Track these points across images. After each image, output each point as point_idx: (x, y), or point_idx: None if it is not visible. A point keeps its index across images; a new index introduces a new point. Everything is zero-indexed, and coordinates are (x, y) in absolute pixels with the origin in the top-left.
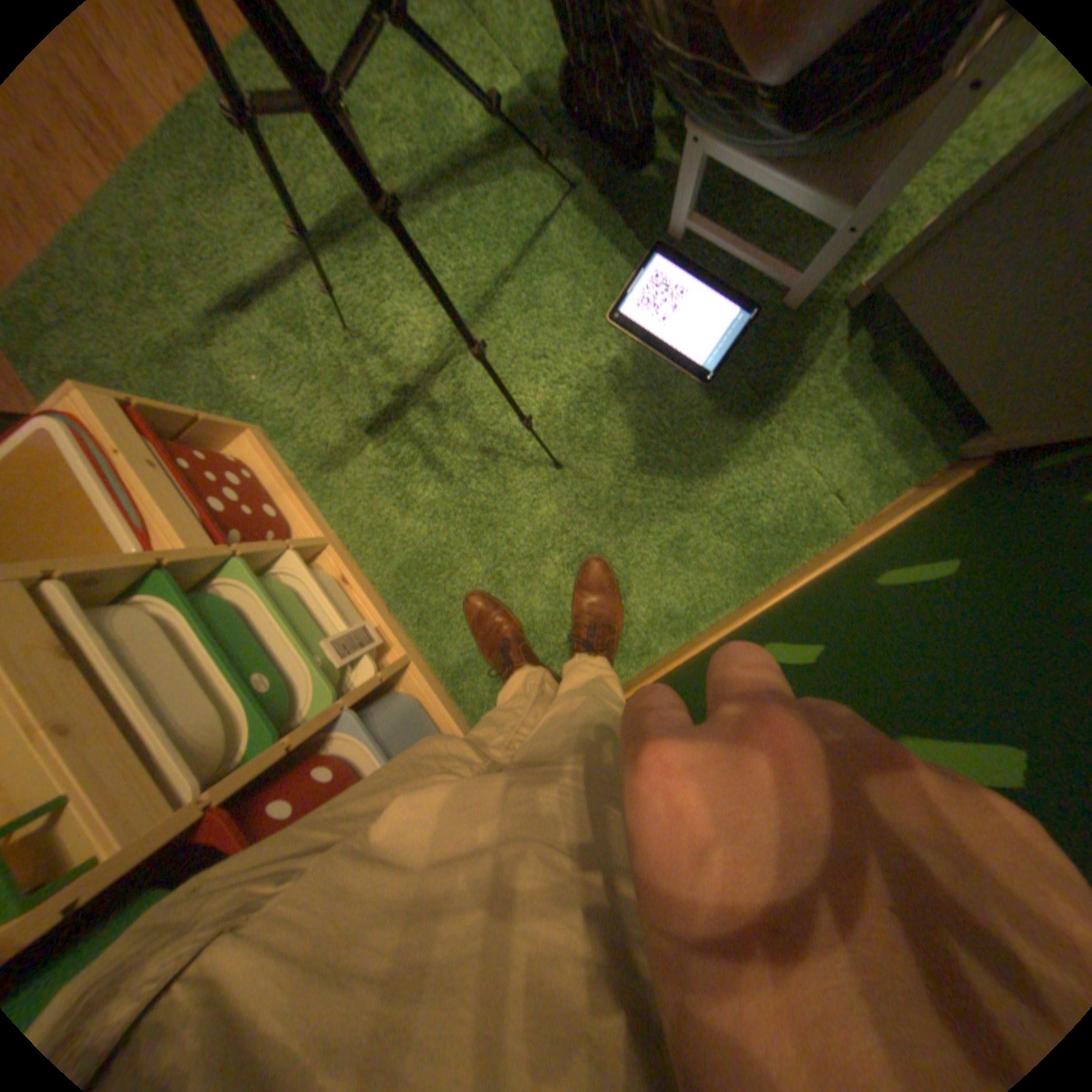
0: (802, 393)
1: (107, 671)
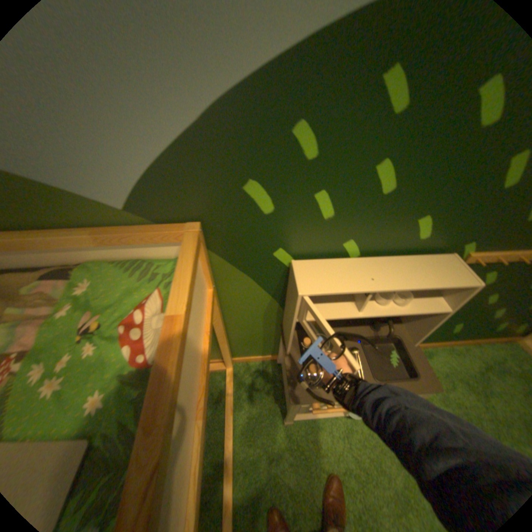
0: None
1: None
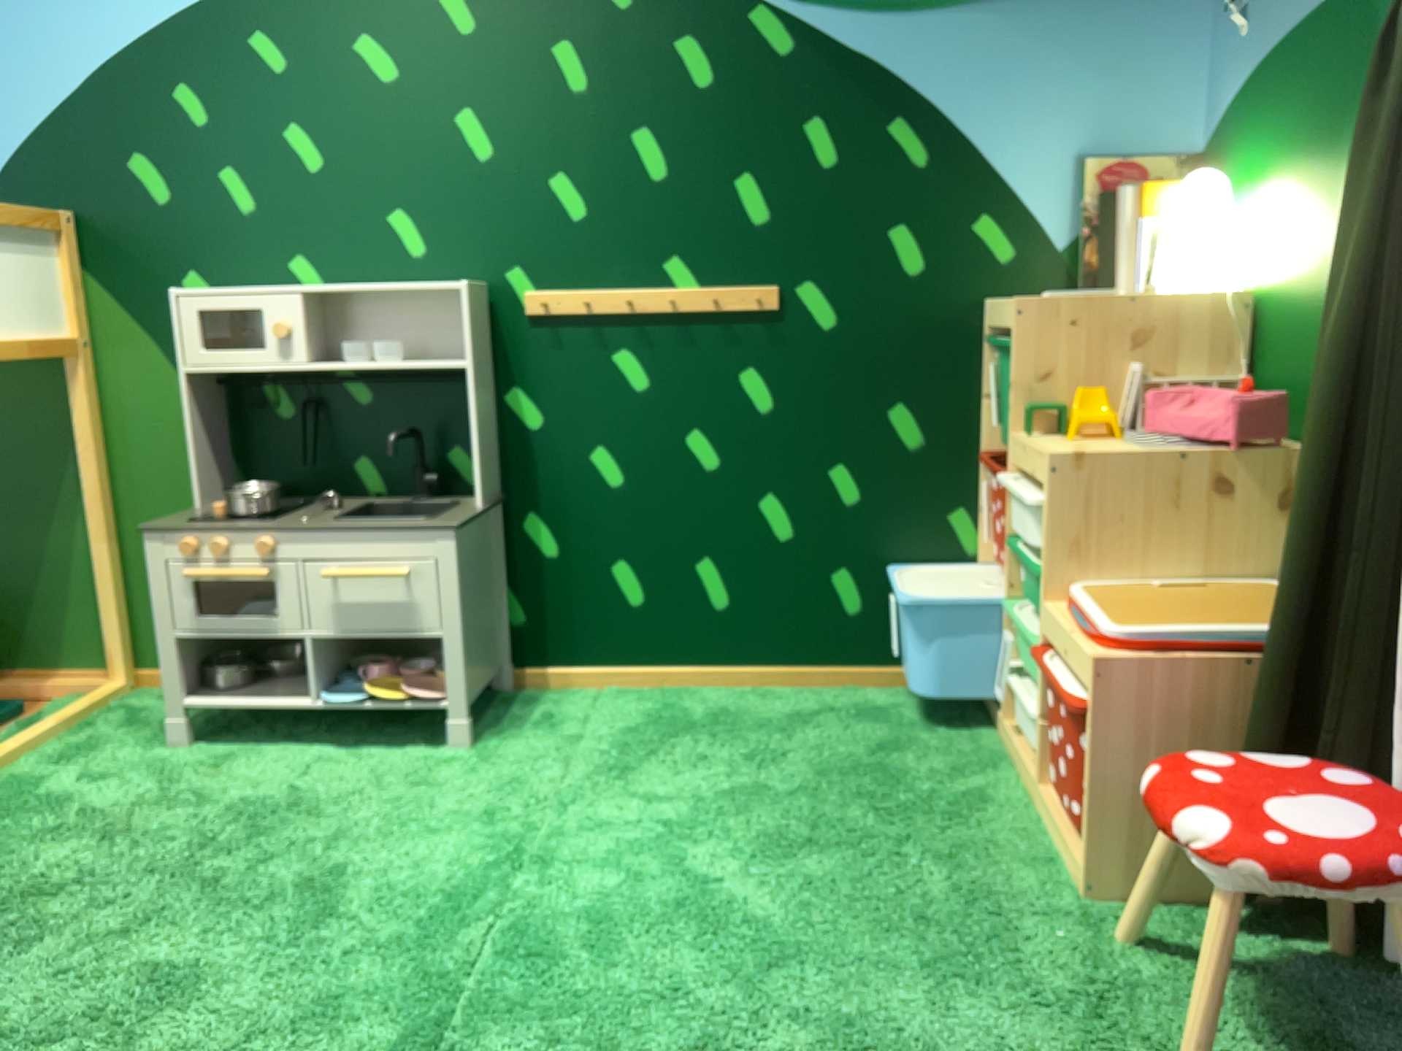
0: (547, 733)
1: (1036, 493)
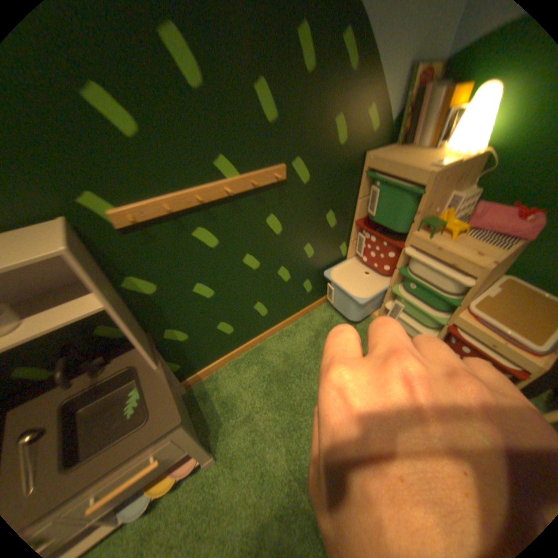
0: (236, 418)
1: (446, 268)
